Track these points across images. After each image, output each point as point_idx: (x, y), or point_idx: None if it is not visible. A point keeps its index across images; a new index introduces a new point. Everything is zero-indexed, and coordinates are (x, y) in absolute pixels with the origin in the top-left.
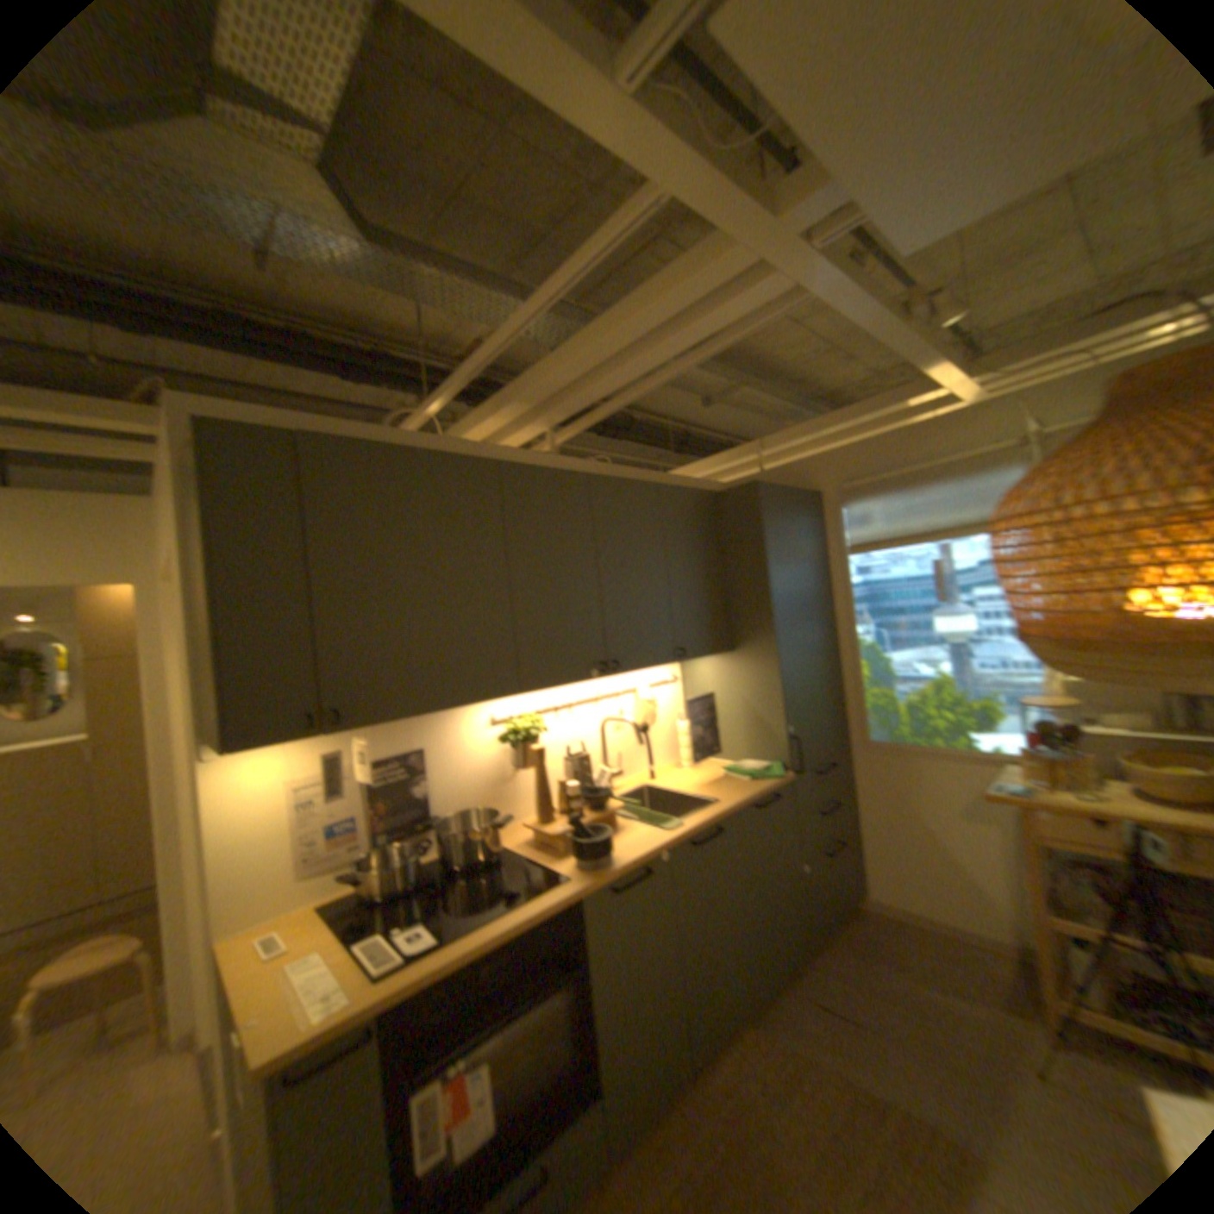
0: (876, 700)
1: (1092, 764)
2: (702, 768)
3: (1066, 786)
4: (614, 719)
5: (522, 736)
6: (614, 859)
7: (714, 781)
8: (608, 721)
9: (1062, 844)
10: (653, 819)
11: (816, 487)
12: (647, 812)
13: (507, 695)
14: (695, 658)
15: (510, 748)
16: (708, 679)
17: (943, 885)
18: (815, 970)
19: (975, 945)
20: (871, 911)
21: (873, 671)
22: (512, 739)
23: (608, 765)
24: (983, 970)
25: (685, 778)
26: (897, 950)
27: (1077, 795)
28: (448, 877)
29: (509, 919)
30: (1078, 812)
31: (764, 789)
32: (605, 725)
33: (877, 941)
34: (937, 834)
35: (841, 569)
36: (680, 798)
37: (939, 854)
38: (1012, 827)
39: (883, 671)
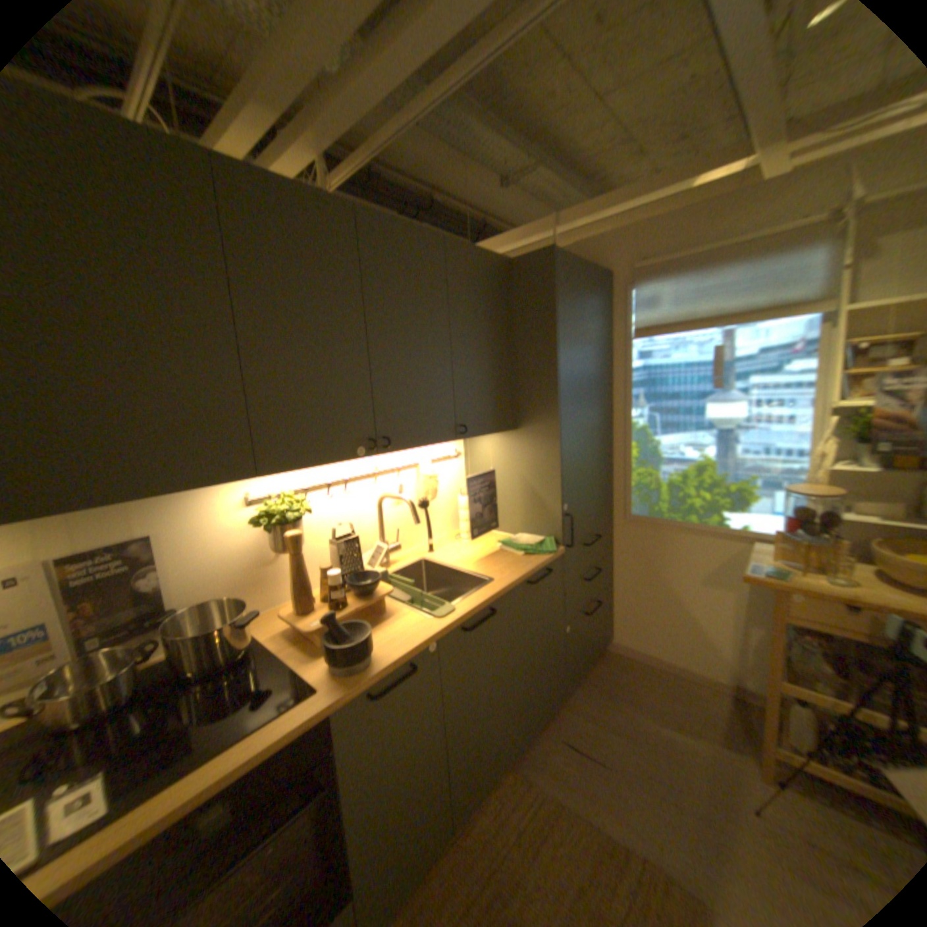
0: (641, 478)
1: (846, 550)
2: (479, 539)
3: (816, 568)
4: (391, 496)
5: (276, 519)
6: (373, 658)
7: (489, 555)
8: (385, 497)
9: (811, 624)
10: (425, 597)
11: (608, 267)
12: (419, 592)
13: (241, 475)
14: (477, 435)
15: (268, 529)
16: (490, 455)
17: (678, 636)
18: (567, 709)
19: (698, 683)
20: (614, 652)
21: (641, 452)
22: (263, 522)
23: (385, 539)
24: (705, 706)
25: (462, 550)
26: (635, 688)
27: (828, 578)
28: (175, 682)
29: (221, 759)
30: (835, 598)
31: (537, 564)
32: (382, 501)
33: (619, 679)
34: (679, 595)
35: (623, 353)
36: (455, 572)
37: (679, 611)
38: (747, 593)
39: (651, 452)
